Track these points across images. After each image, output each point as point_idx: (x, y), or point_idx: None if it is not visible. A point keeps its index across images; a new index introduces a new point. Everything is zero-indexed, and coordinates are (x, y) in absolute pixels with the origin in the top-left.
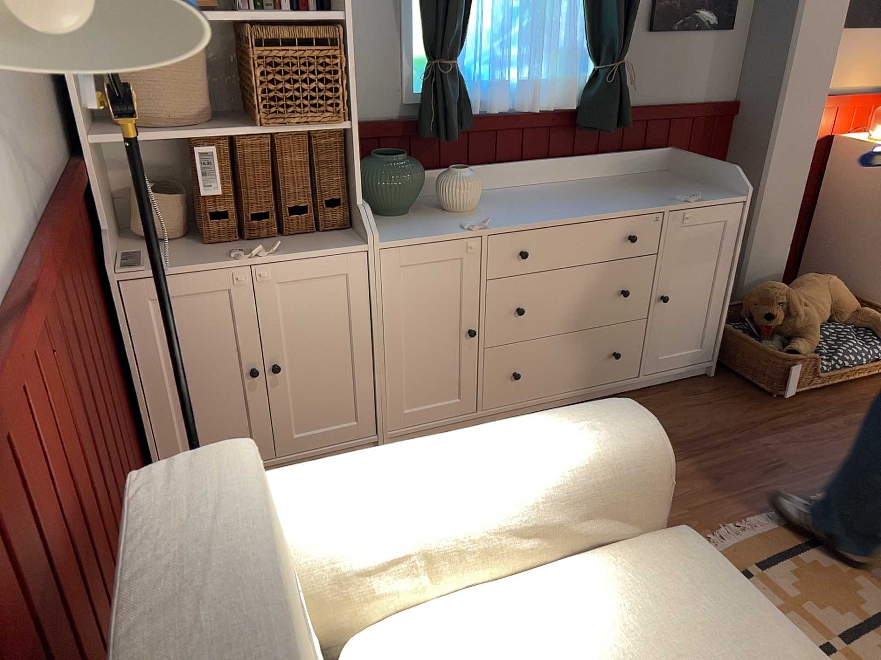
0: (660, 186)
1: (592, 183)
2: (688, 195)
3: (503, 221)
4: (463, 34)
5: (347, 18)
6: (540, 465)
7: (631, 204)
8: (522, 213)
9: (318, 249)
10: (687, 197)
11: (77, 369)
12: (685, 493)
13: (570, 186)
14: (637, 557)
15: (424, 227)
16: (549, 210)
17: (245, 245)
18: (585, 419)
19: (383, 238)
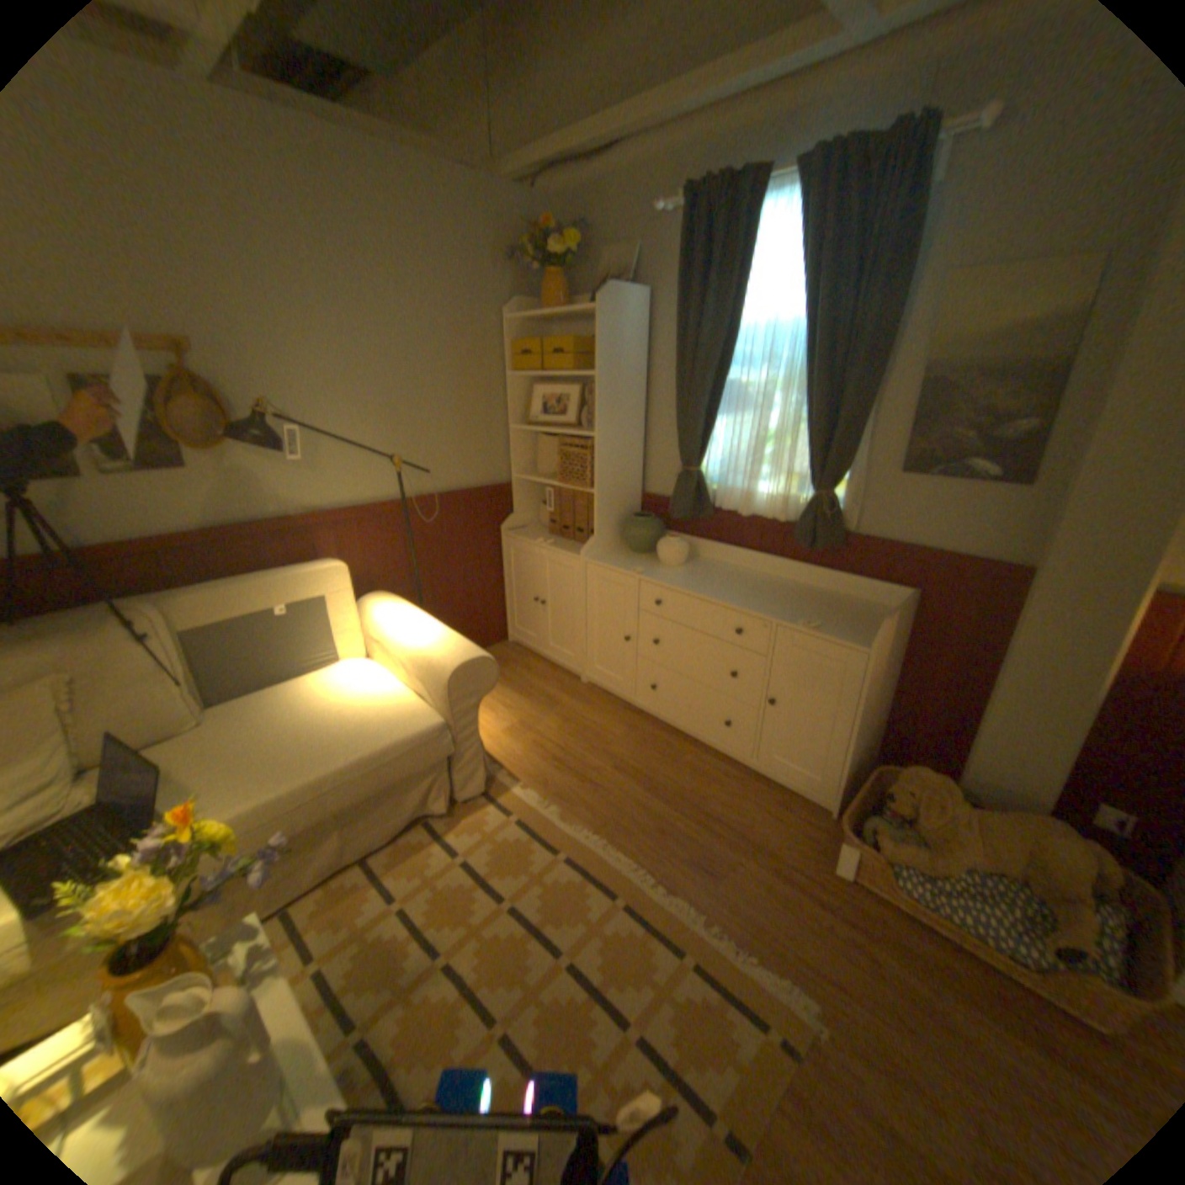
0: (839, 613)
1: (803, 589)
2: (826, 625)
3: (659, 577)
4: (702, 452)
5: (603, 436)
6: (420, 644)
7: (762, 607)
8: (684, 579)
9: (566, 552)
10: (805, 622)
11: (423, 548)
12: (633, 815)
13: (781, 584)
14: (417, 708)
15: (624, 562)
16: (703, 585)
17: (557, 539)
18: (458, 646)
19: (595, 558)
